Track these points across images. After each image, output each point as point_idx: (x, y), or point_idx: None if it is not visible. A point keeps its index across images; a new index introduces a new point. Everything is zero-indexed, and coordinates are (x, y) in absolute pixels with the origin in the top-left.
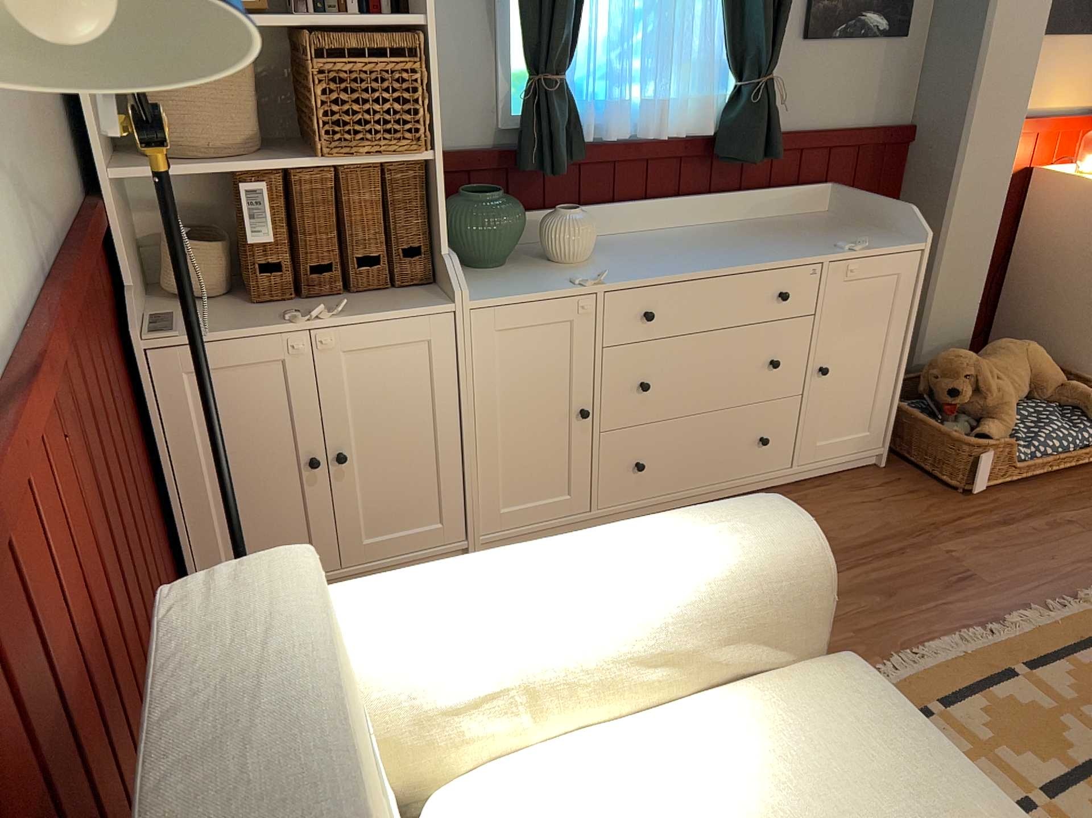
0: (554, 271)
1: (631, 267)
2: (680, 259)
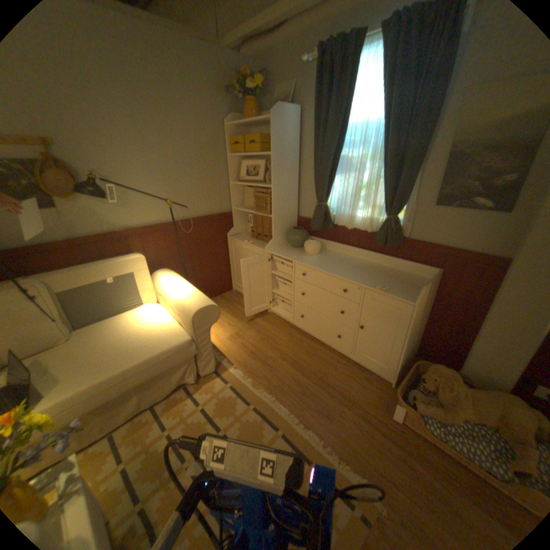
0: (299, 254)
1: (313, 261)
2: (327, 265)
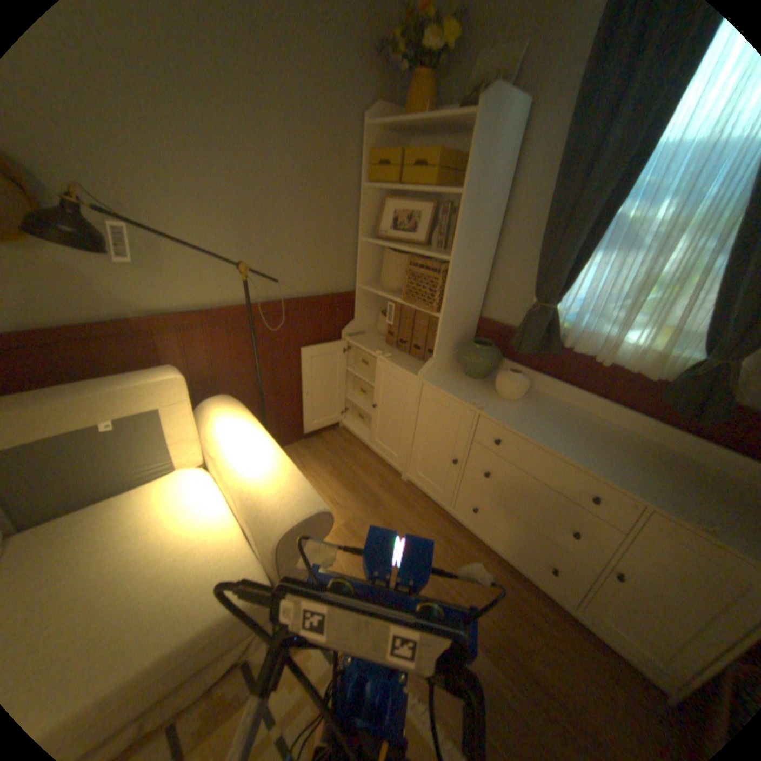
0: (484, 393)
1: (517, 415)
2: (551, 431)
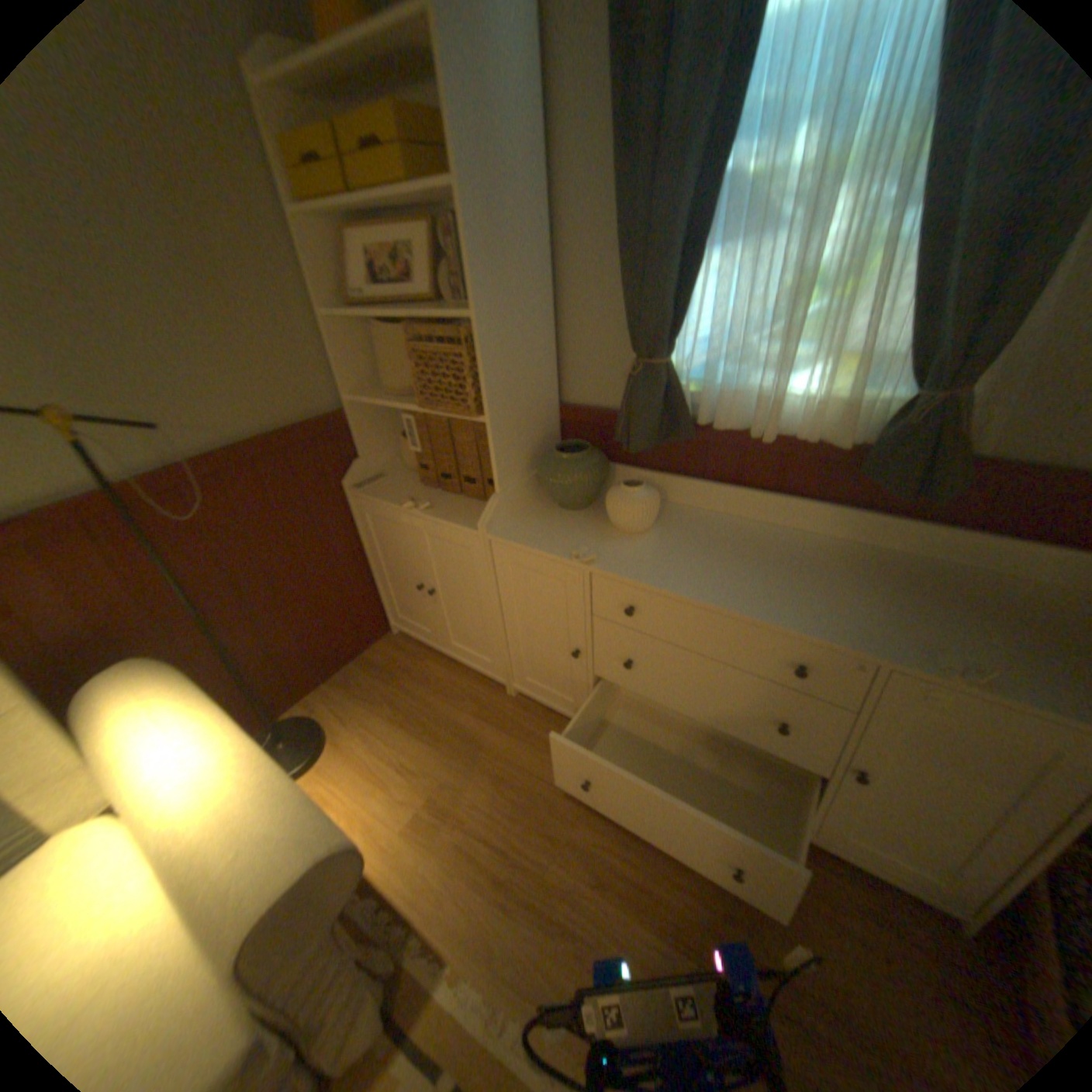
0: (594, 532)
1: (652, 558)
2: (708, 572)
